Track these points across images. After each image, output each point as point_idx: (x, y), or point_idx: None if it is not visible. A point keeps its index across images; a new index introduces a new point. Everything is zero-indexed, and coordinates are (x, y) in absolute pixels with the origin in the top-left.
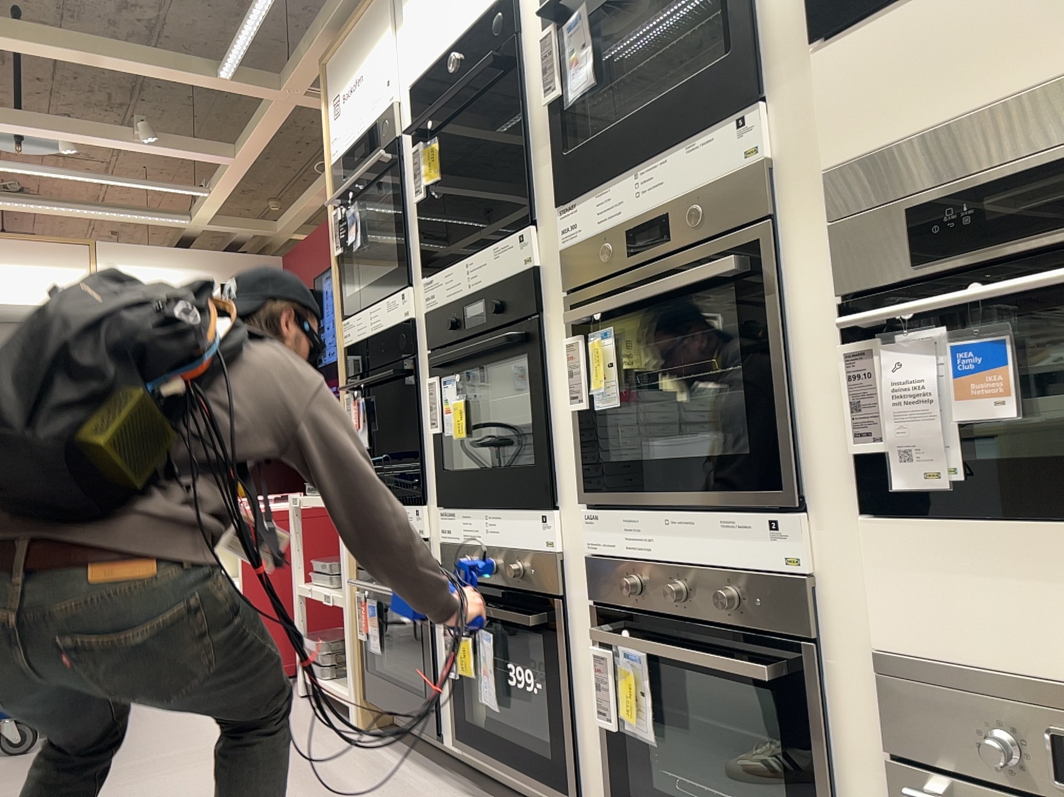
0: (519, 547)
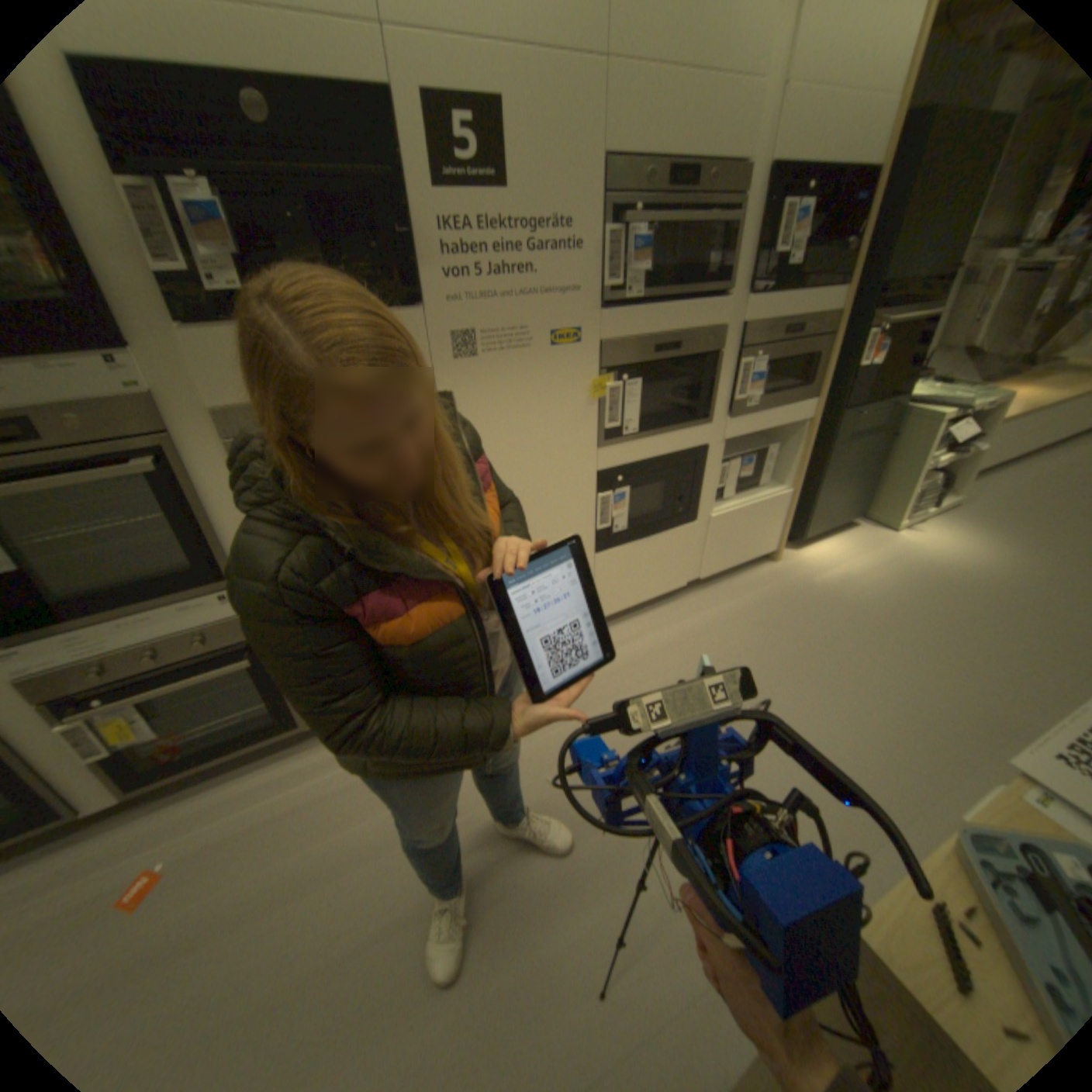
0: None
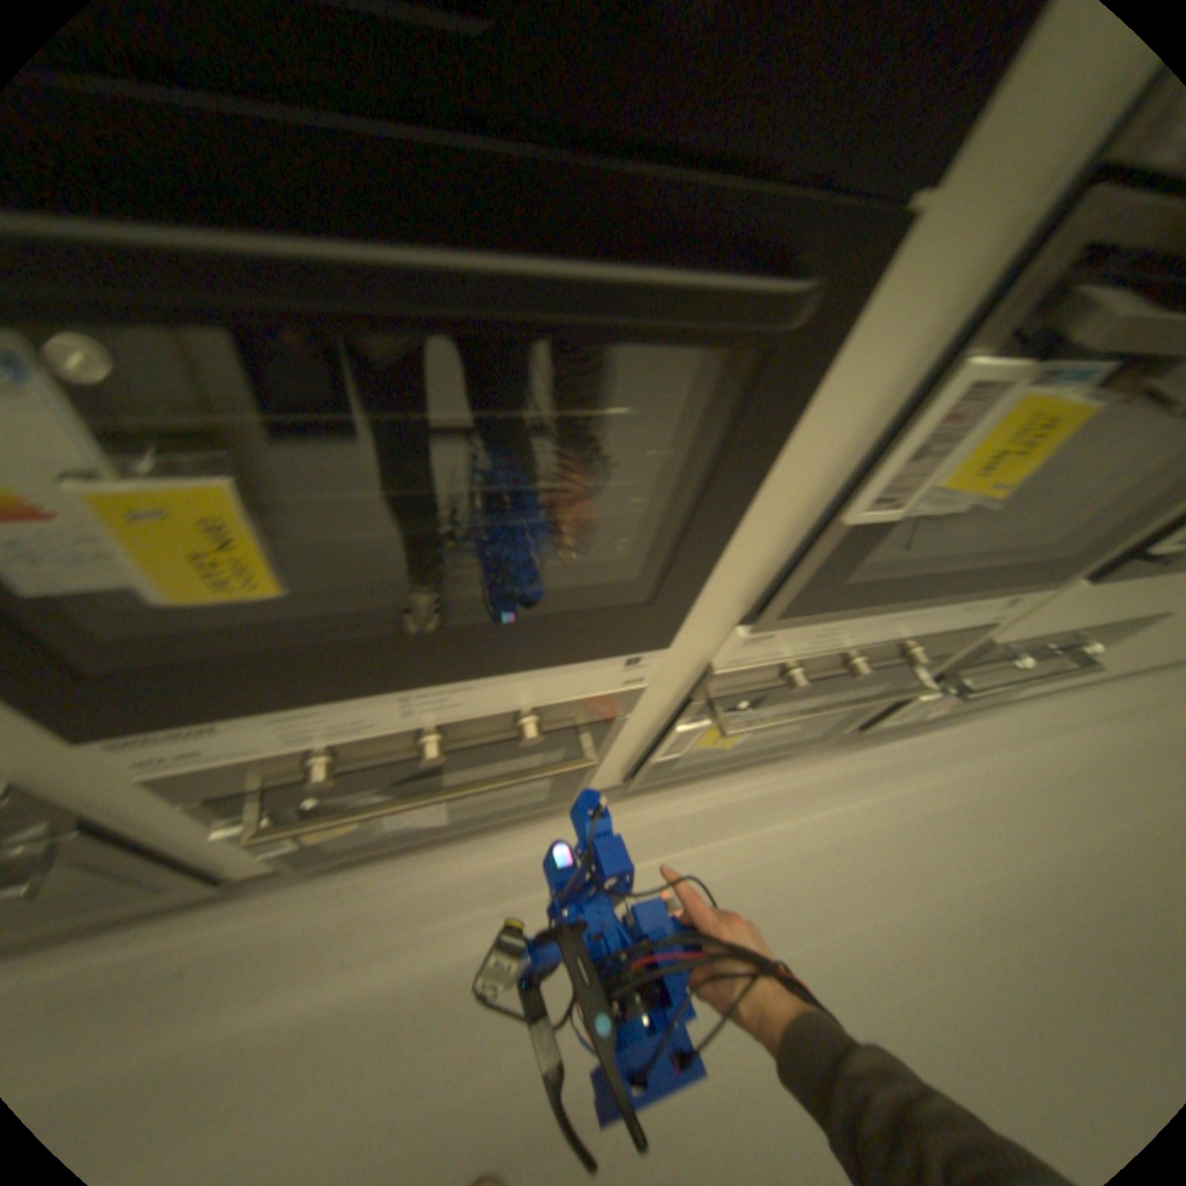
0: (543, 700)
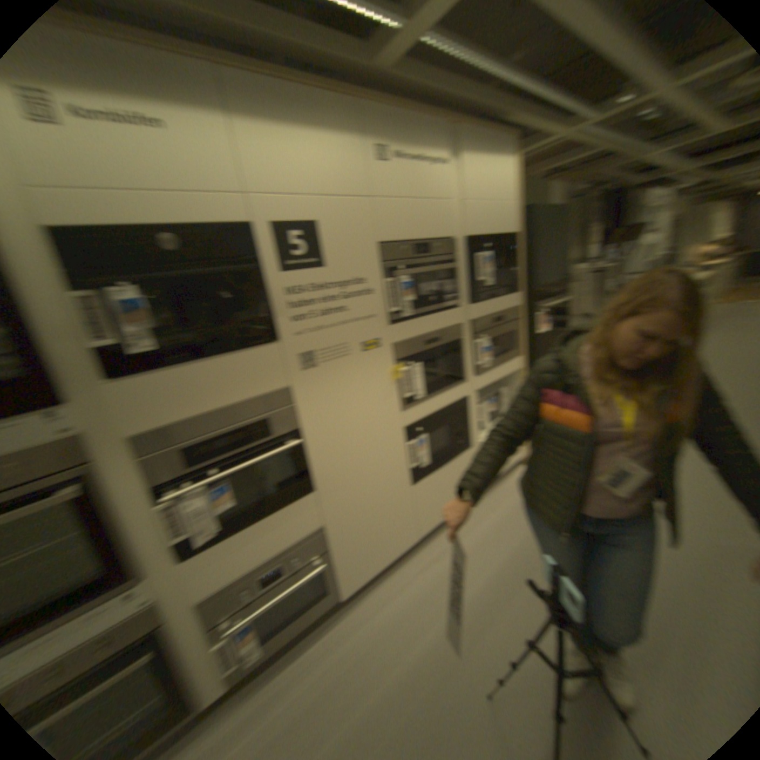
0: None
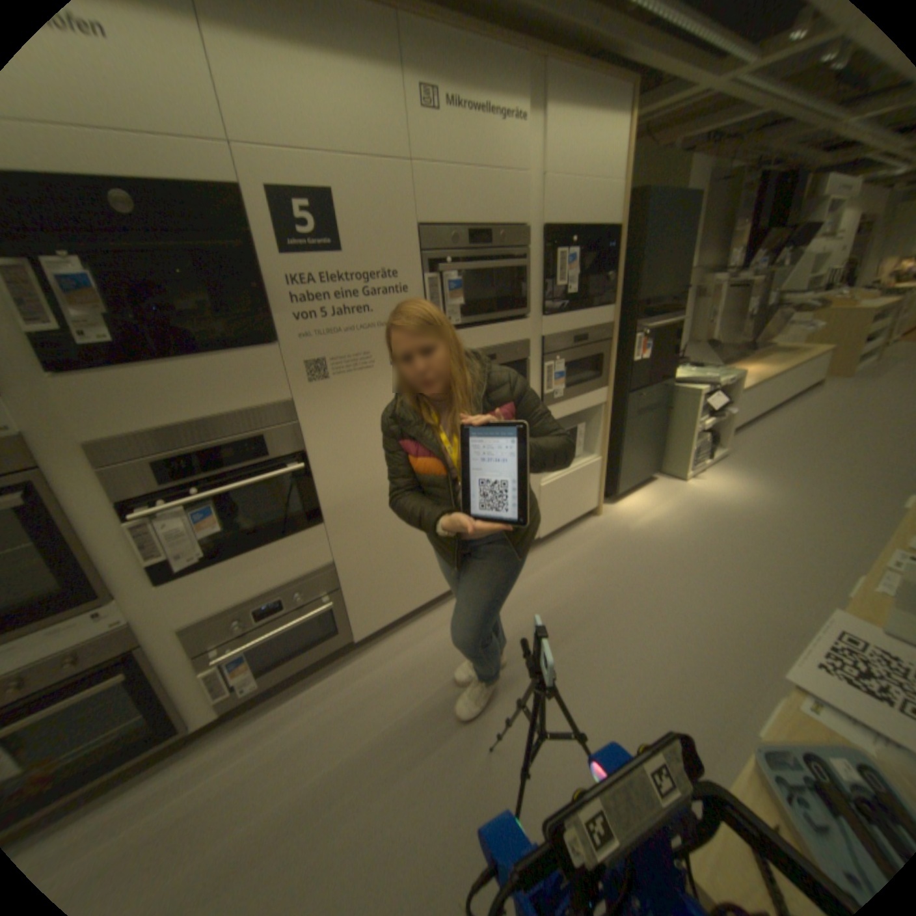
0: None
